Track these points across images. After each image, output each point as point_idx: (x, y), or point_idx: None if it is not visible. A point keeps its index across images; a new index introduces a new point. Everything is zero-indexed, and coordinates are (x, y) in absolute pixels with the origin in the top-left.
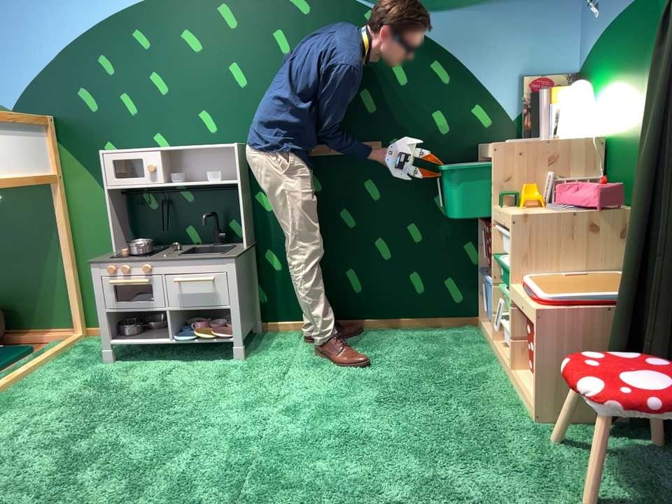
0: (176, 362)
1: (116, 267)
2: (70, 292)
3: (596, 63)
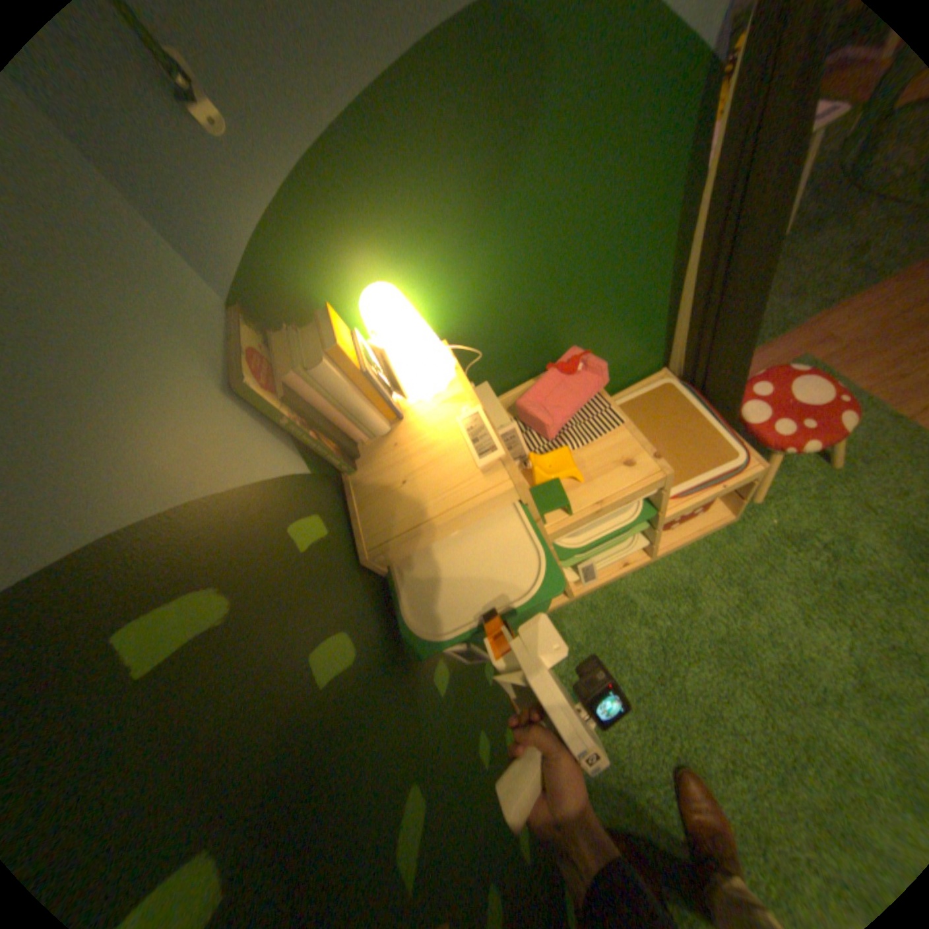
0: None
1: None
2: None
3: (312, 243)
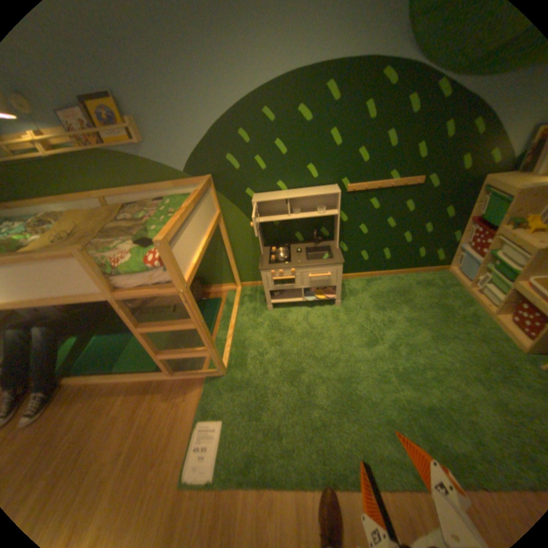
0: (304, 308)
1: (275, 271)
2: (233, 270)
3: None
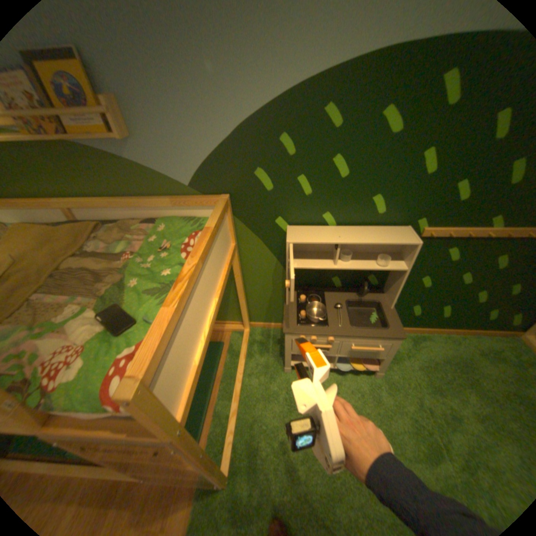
0: (333, 374)
1: (307, 336)
2: (243, 311)
3: None
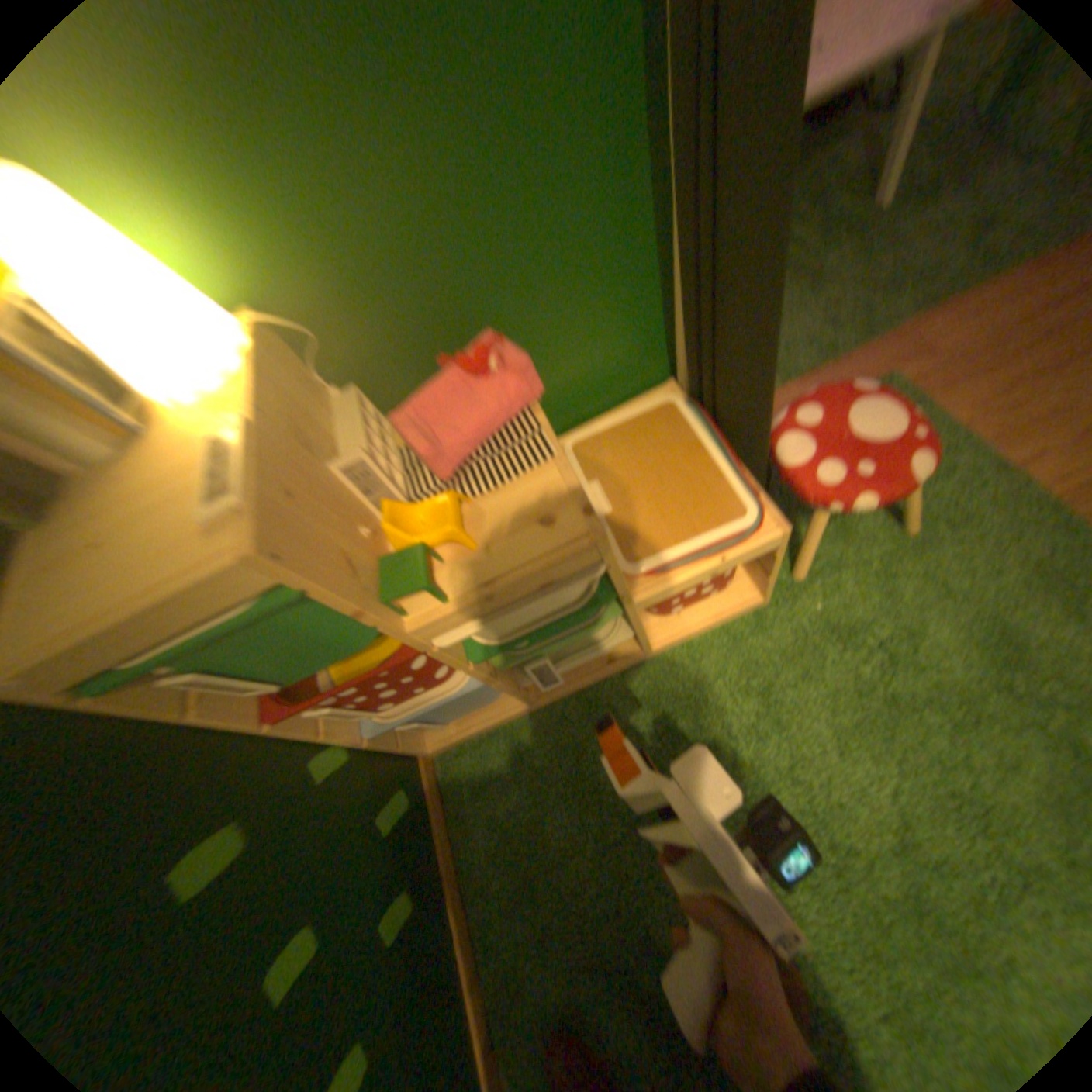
0: None
1: None
2: None
3: None
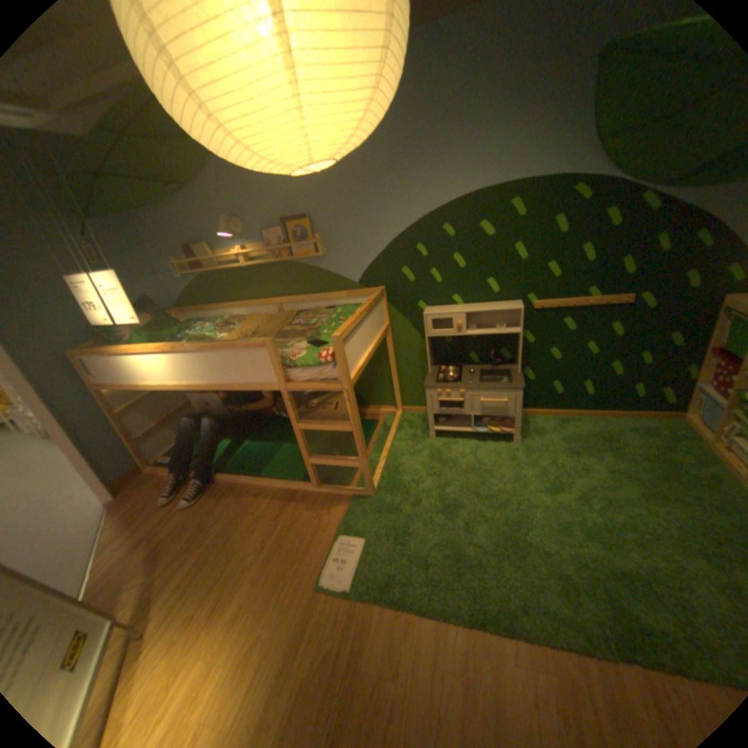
0: (473, 442)
1: (442, 391)
2: (395, 390)
3: None
